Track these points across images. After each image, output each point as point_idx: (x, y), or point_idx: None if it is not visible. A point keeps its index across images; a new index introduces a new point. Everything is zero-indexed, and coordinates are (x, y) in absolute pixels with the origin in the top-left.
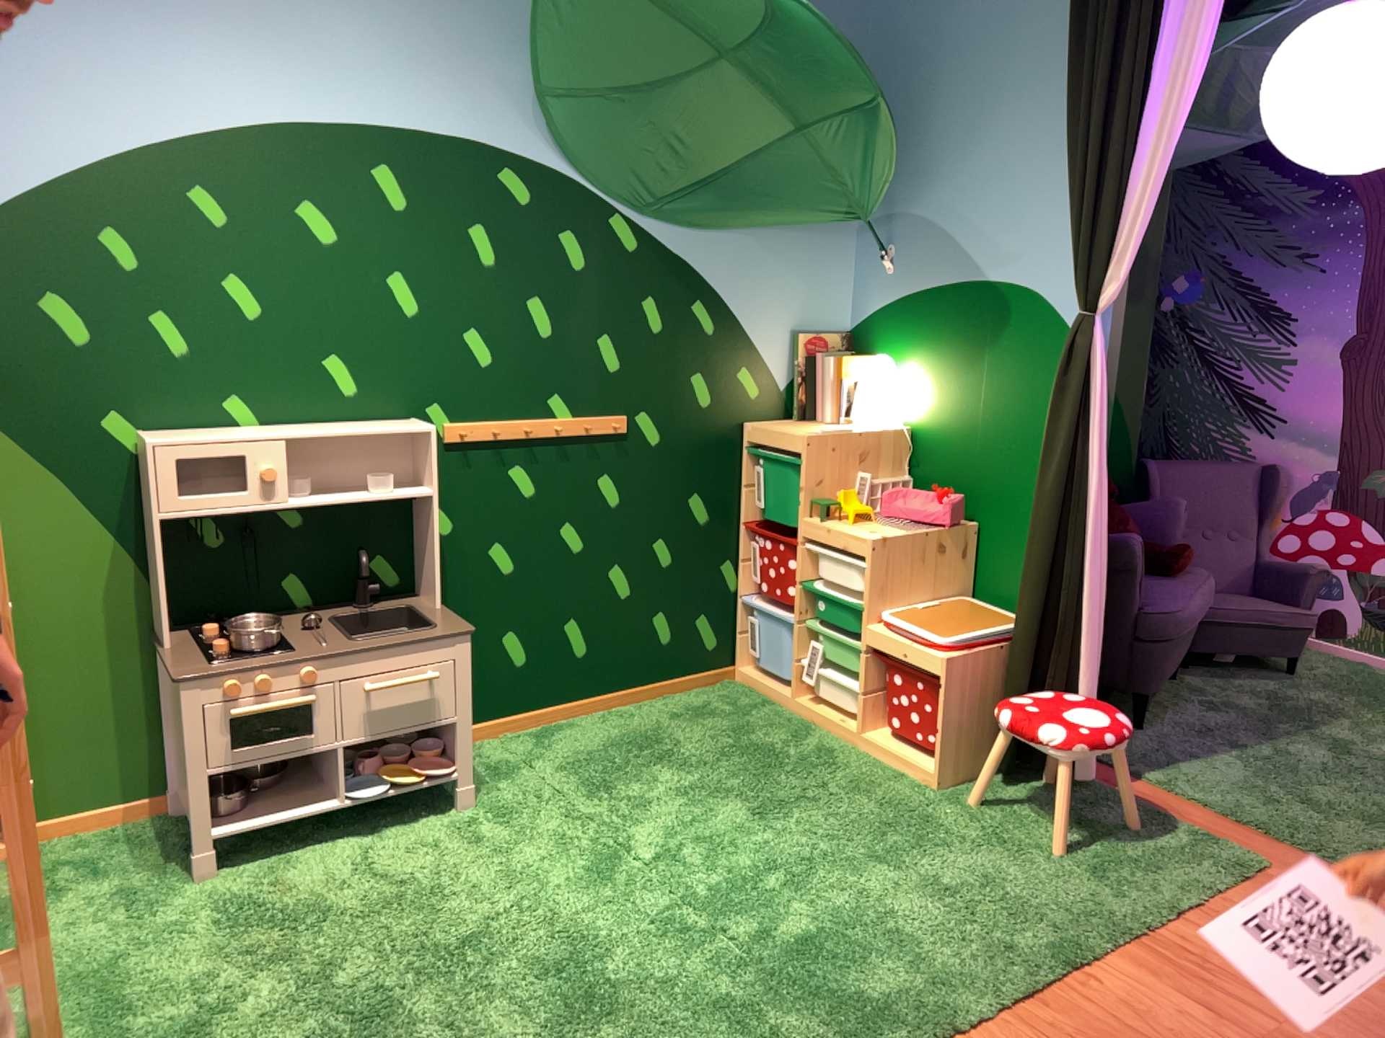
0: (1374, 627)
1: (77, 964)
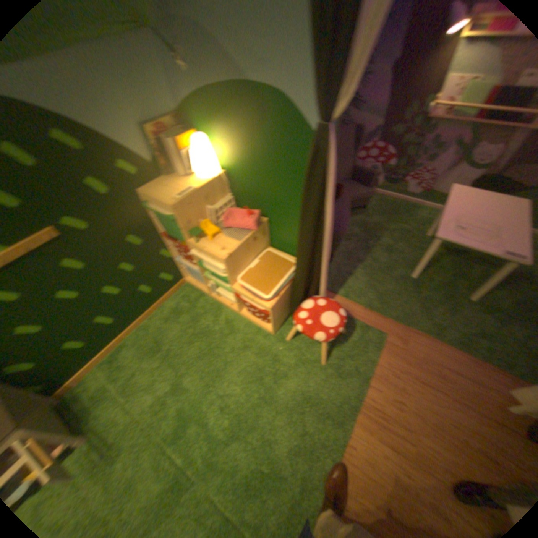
0: (388, 183)
1: None
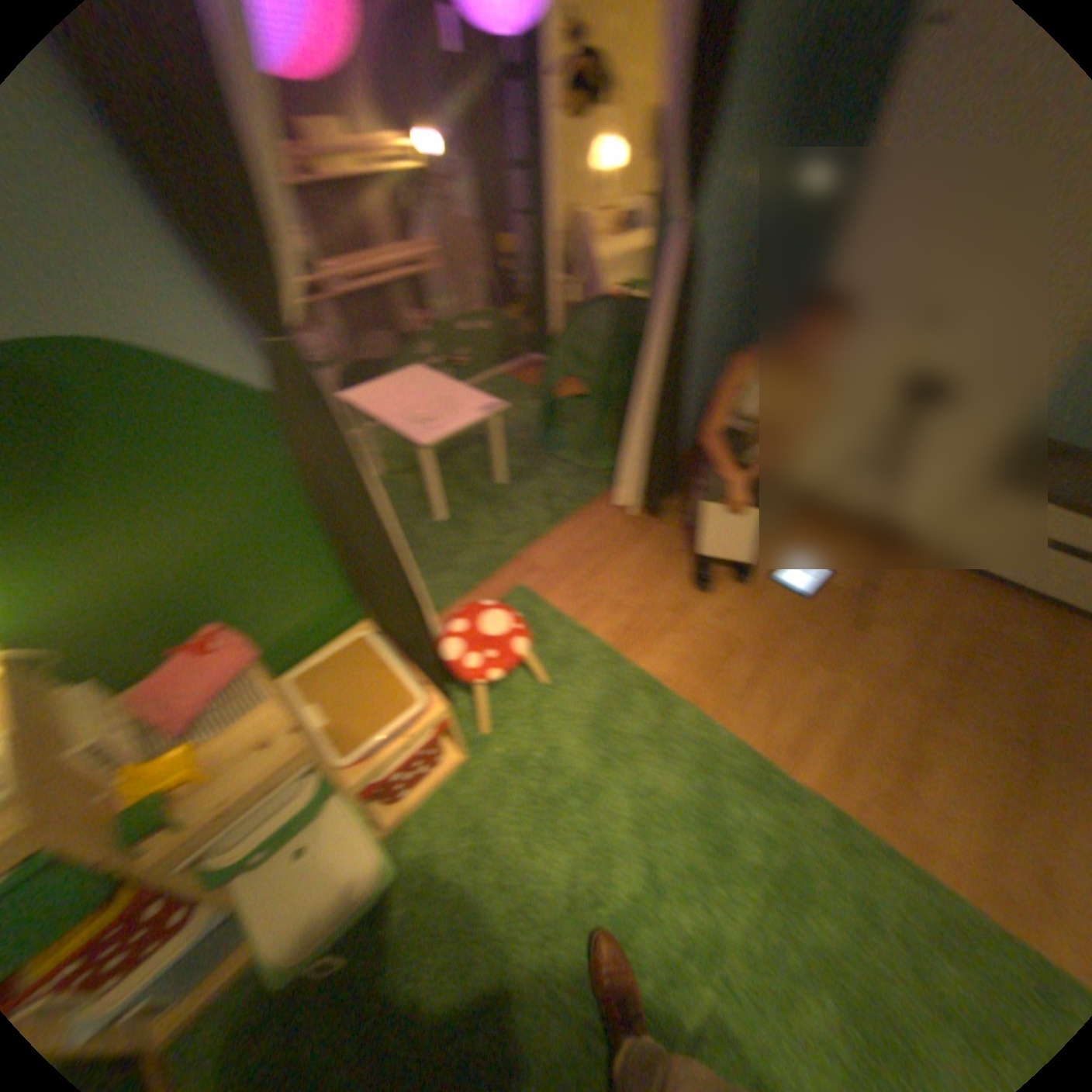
0: None
1: None
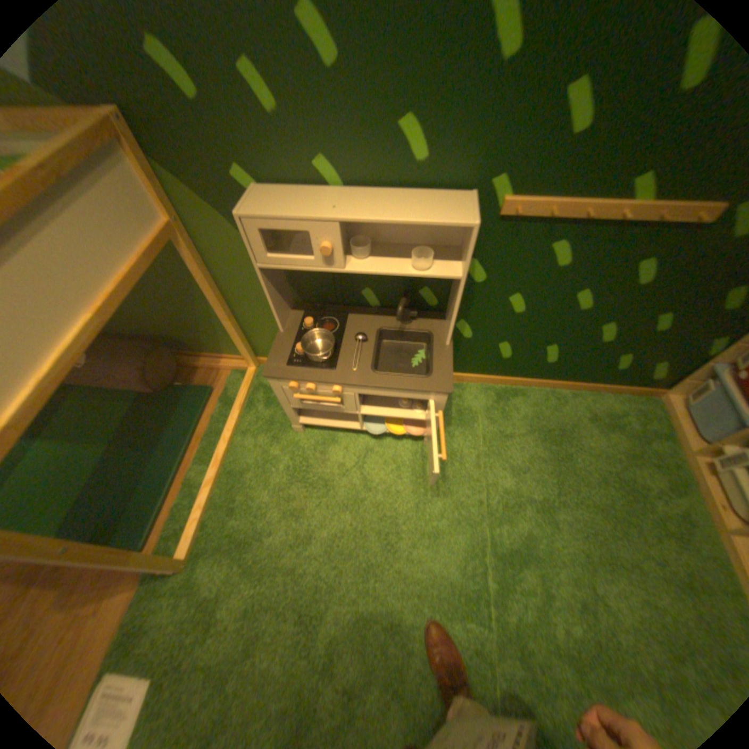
0: None
1: (234, 464)
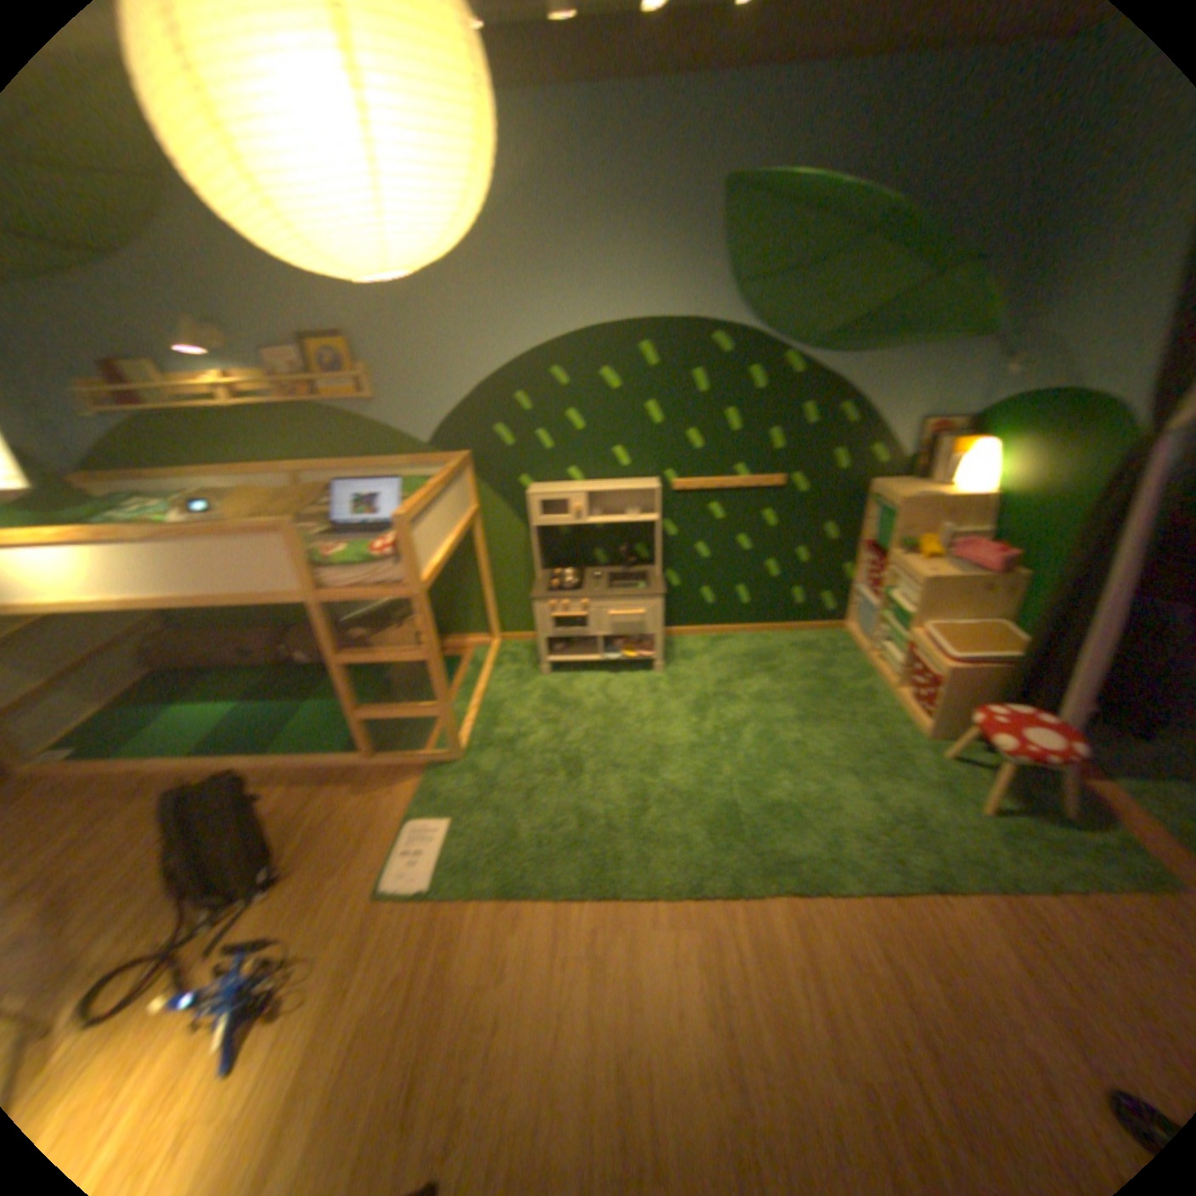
0: None
1: (490, 700)
